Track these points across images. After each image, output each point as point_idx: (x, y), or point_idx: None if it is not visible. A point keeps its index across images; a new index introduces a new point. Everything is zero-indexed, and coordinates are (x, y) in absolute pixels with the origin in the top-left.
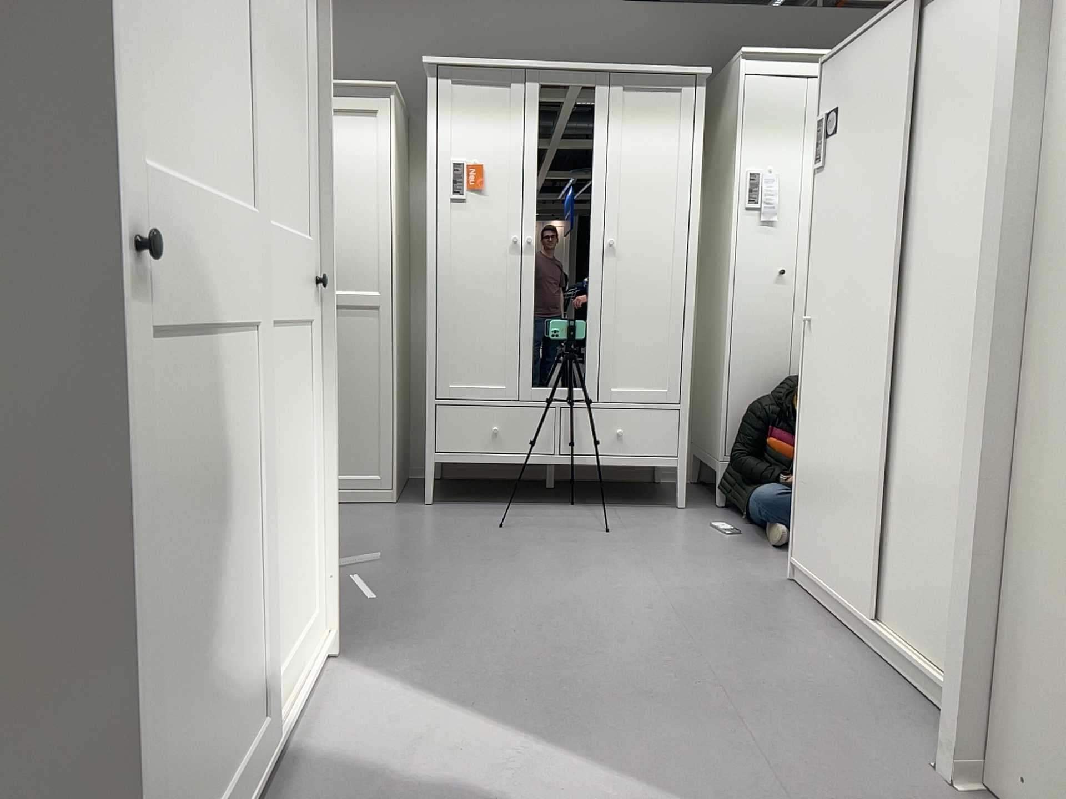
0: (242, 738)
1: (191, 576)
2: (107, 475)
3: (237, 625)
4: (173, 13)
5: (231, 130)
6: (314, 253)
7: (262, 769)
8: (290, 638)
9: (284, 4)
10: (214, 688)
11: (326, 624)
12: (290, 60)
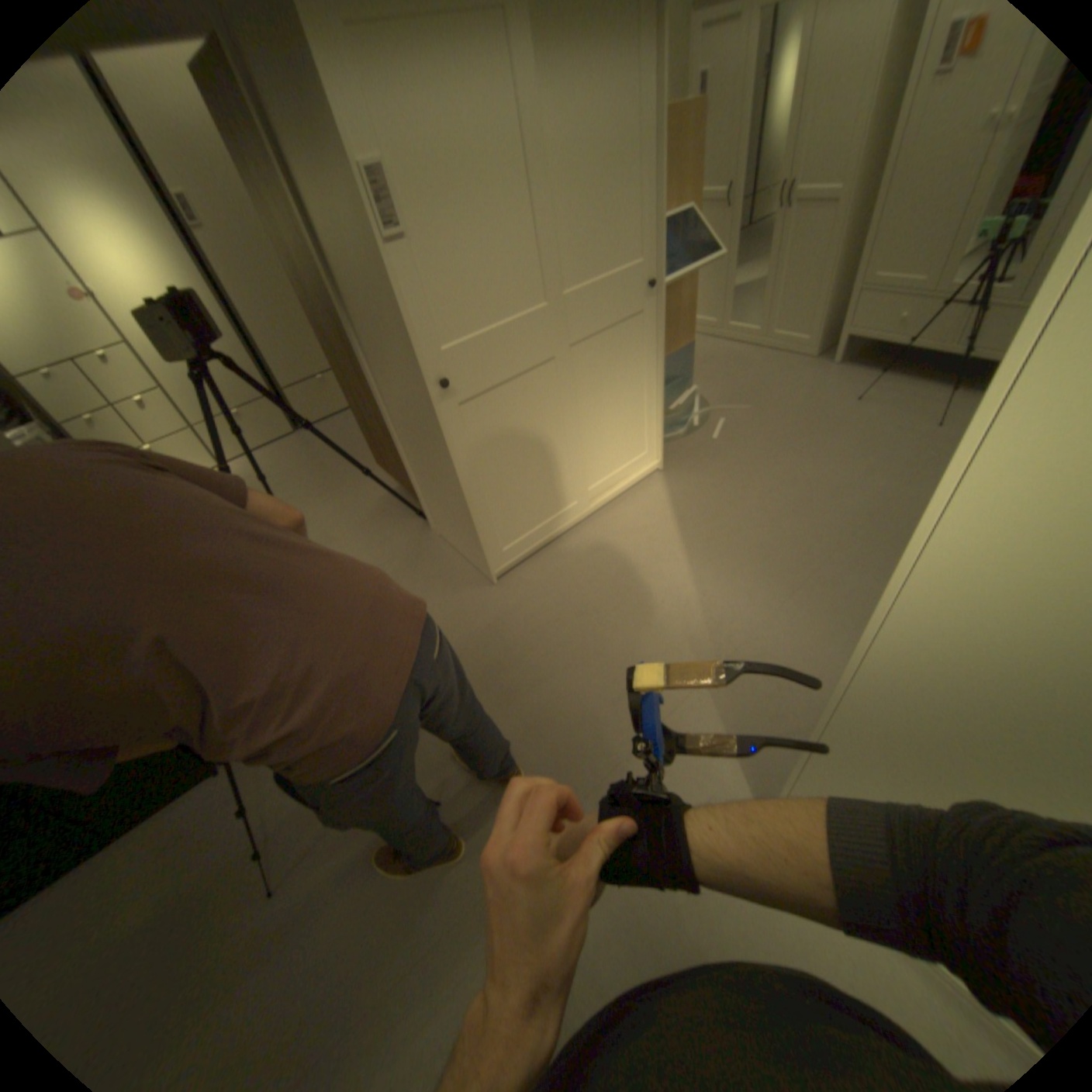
0: (559, 507)
1: (512, 464)
2: (448, 452)
3: (552, 473)
4: (462, 260)
5: (523, 274)
6: (652, 265)
7: (575, 516)
8: (615, 466)
9: (605, 115)
10: (534, 494)
11: (658, 456)
12: (614, 151)
